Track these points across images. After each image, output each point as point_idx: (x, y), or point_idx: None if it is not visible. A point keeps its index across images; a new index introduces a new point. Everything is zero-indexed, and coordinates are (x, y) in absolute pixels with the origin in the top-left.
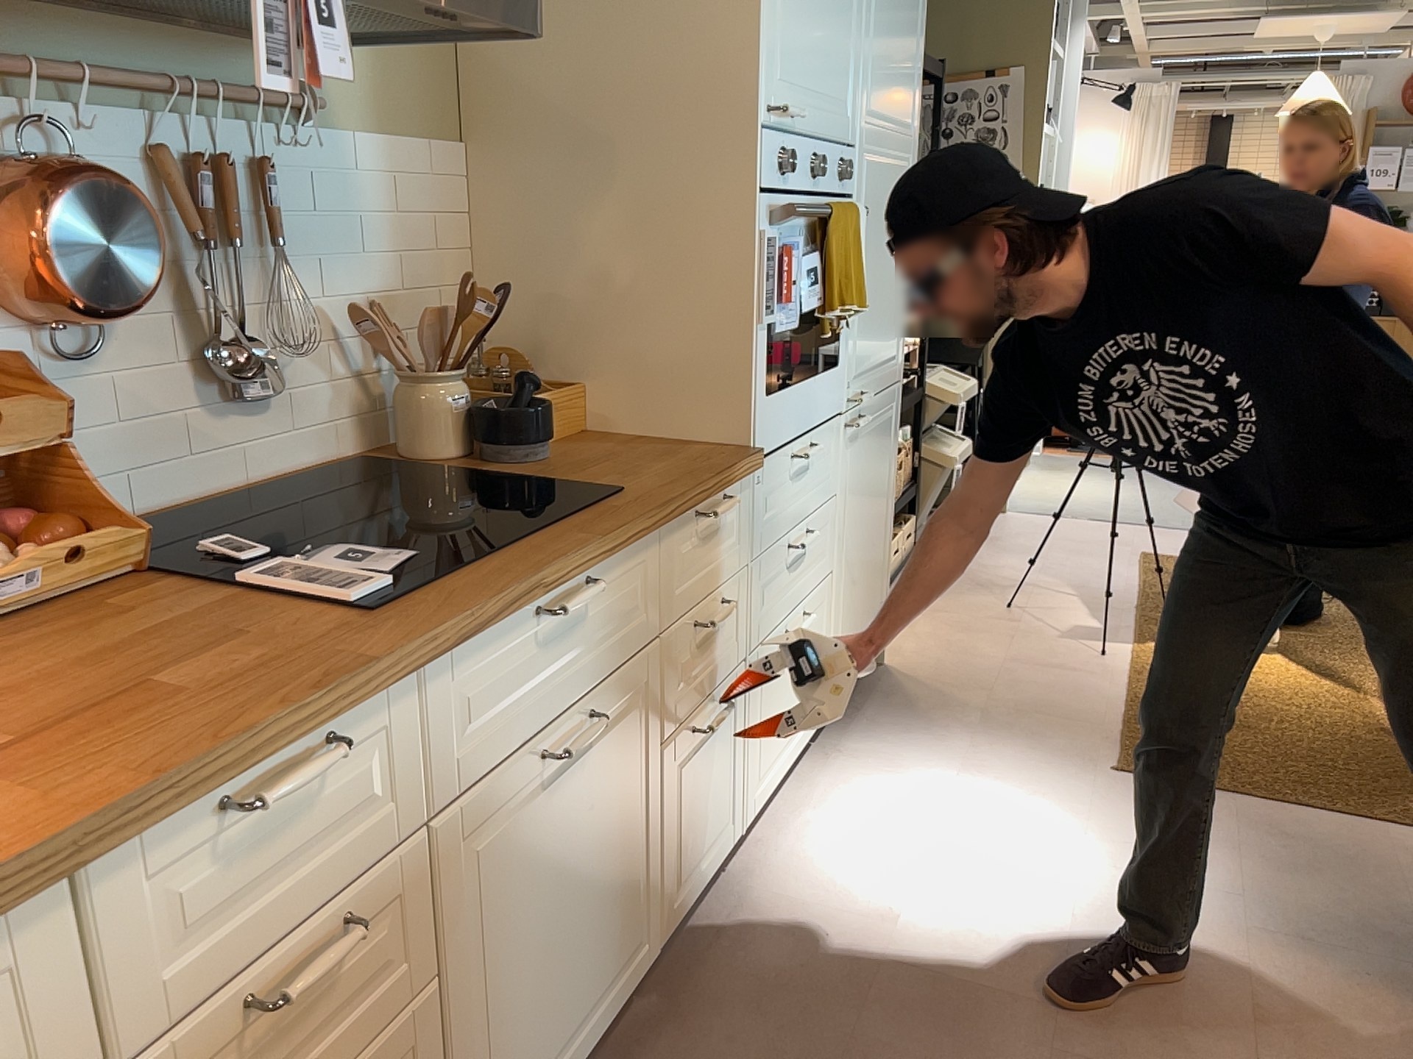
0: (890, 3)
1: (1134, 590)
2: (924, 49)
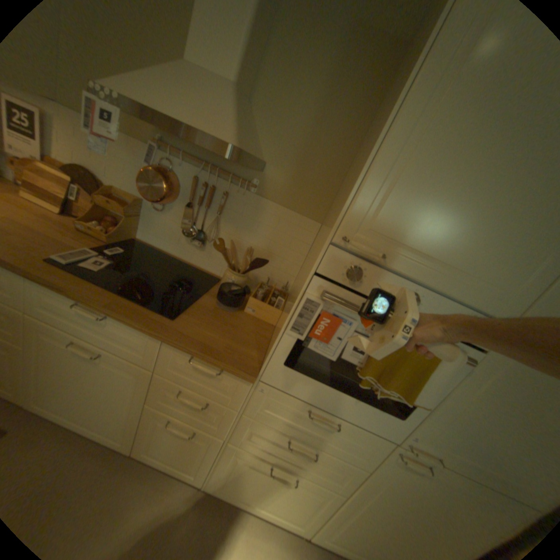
0: None
1: None
2: None
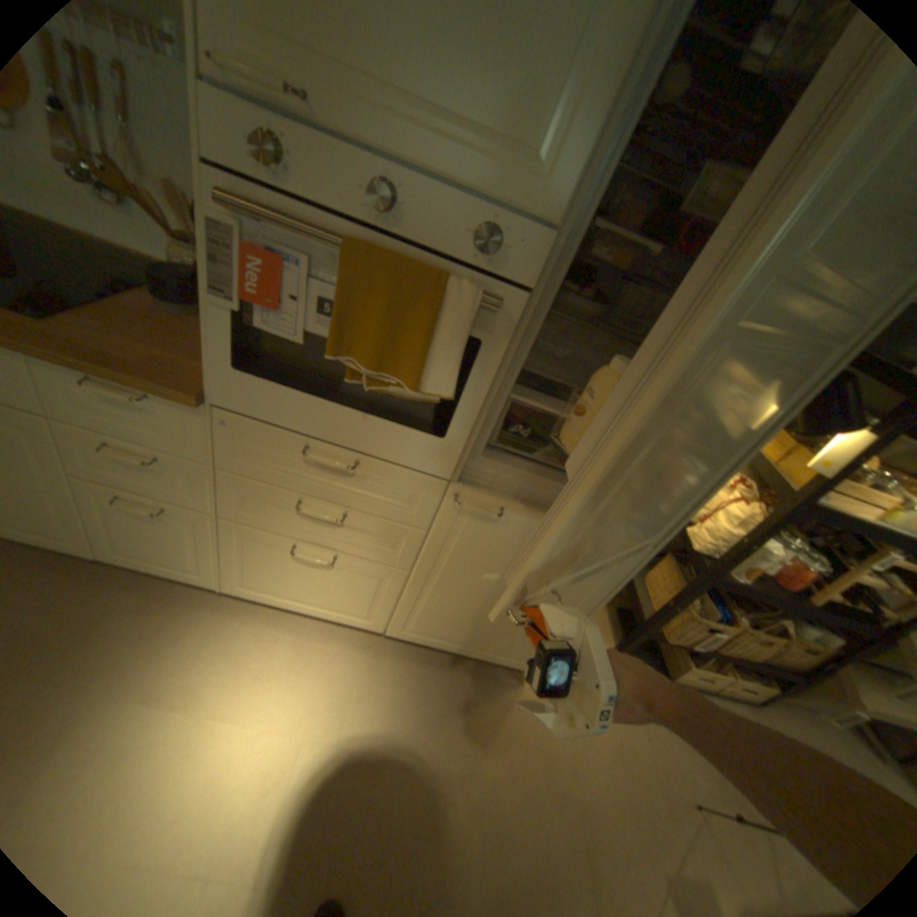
0: None
1: None
2: None
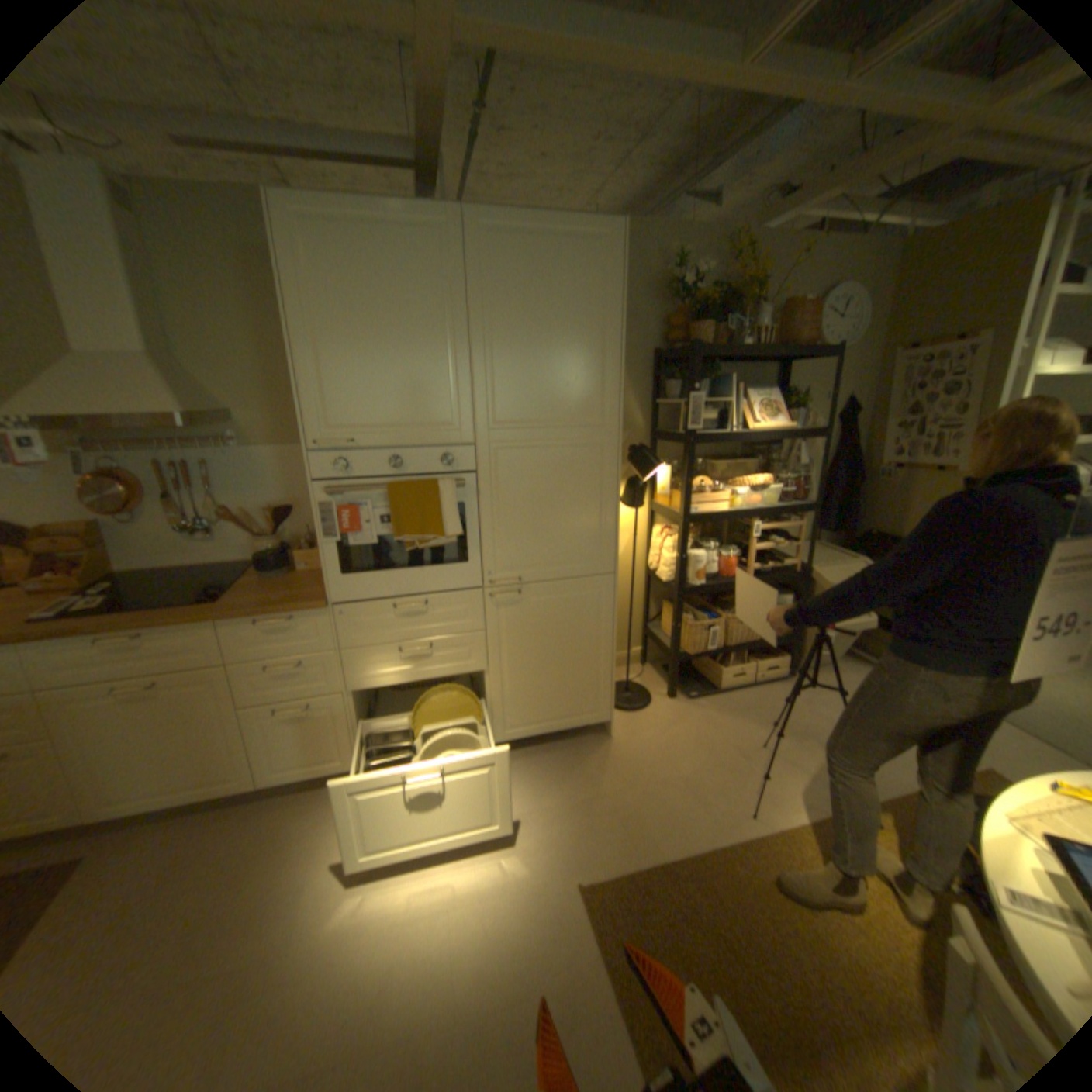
0: (525, 352)
1: (904, 795)
2: (617, 366)
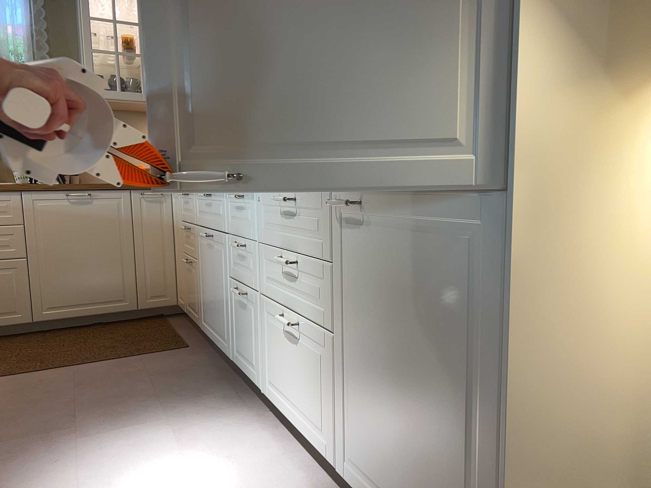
0: None
1: None
2: None
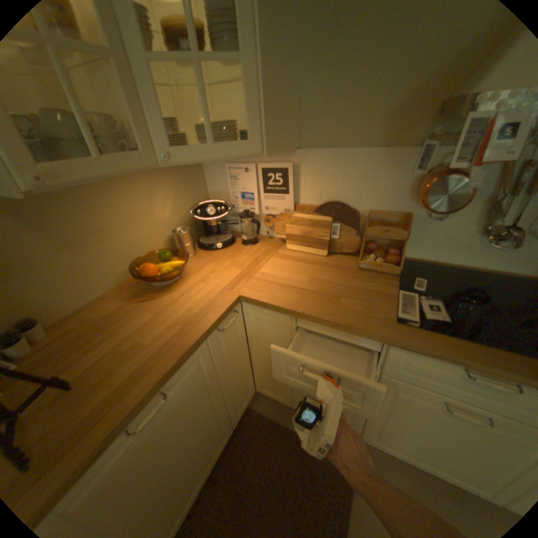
0: None
1: None
2: None
